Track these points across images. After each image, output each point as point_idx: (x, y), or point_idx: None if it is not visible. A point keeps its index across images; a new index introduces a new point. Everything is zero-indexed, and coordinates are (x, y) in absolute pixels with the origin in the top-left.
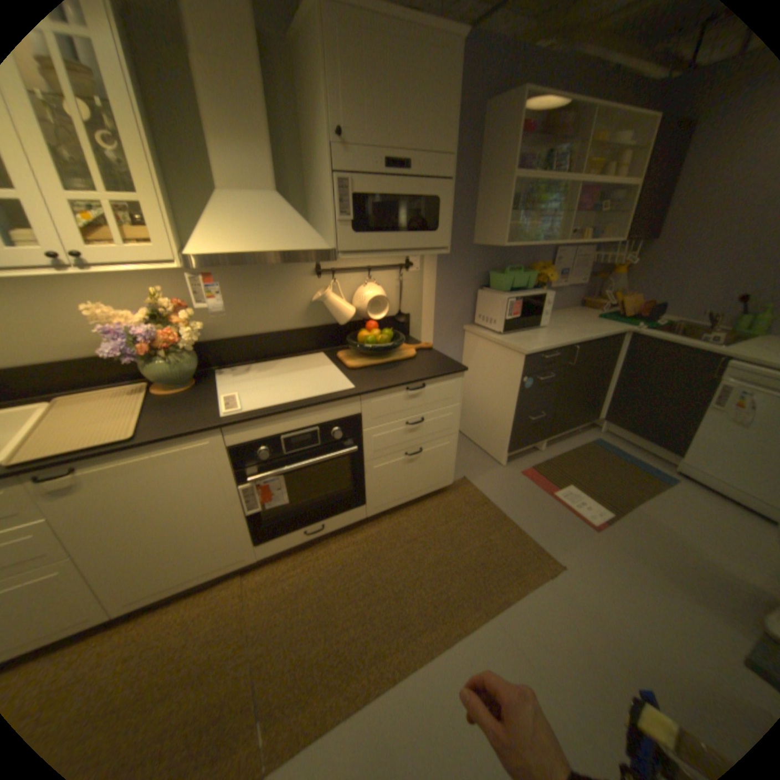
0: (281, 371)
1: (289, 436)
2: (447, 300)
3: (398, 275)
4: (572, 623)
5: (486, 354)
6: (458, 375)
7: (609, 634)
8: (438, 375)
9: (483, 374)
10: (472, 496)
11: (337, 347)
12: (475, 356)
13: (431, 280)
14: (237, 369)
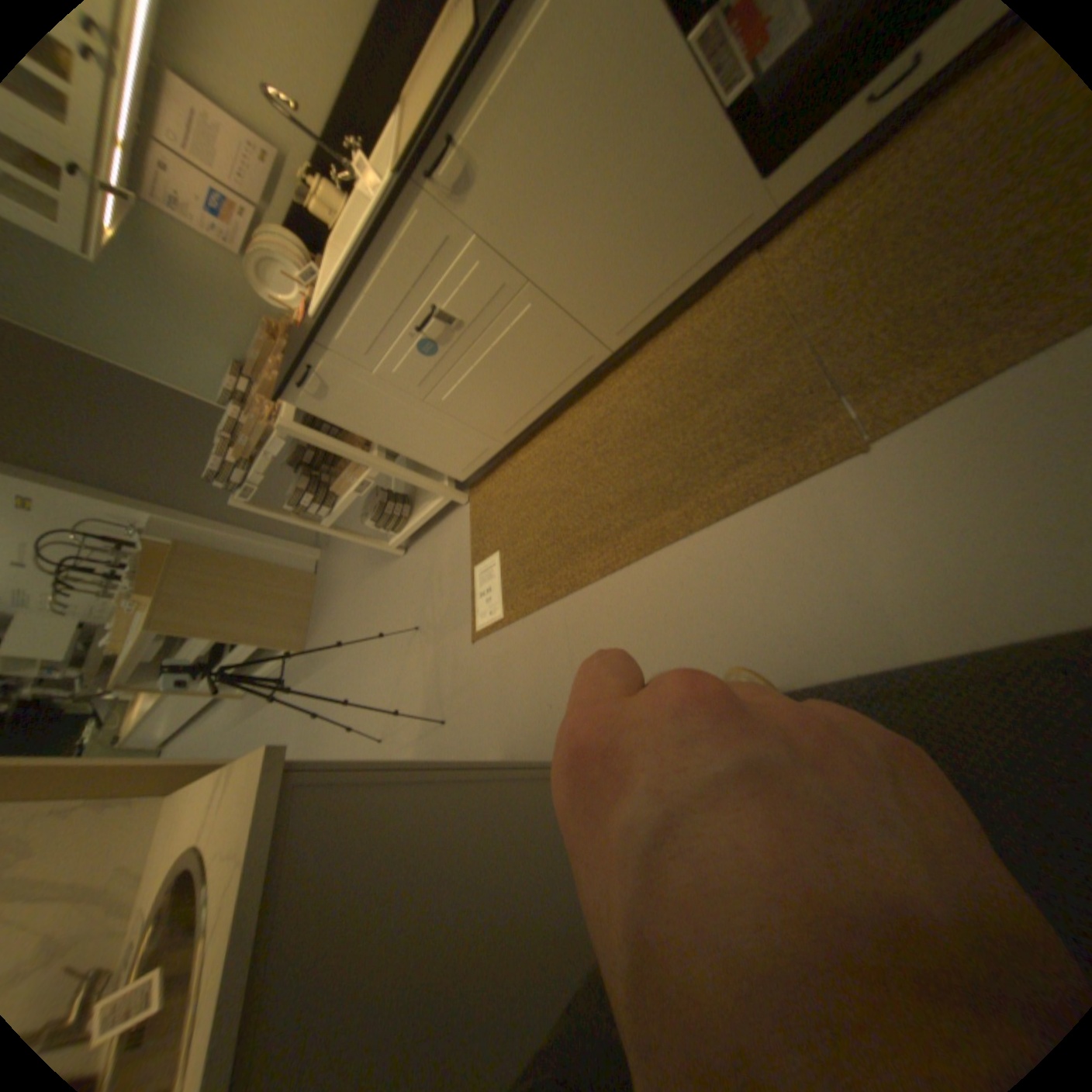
0: None
1: None
2: None
3: None
4: None
5: None
6: None
7: None
8: None
9: None
10: None
11: None
12: None
13: None
14: None
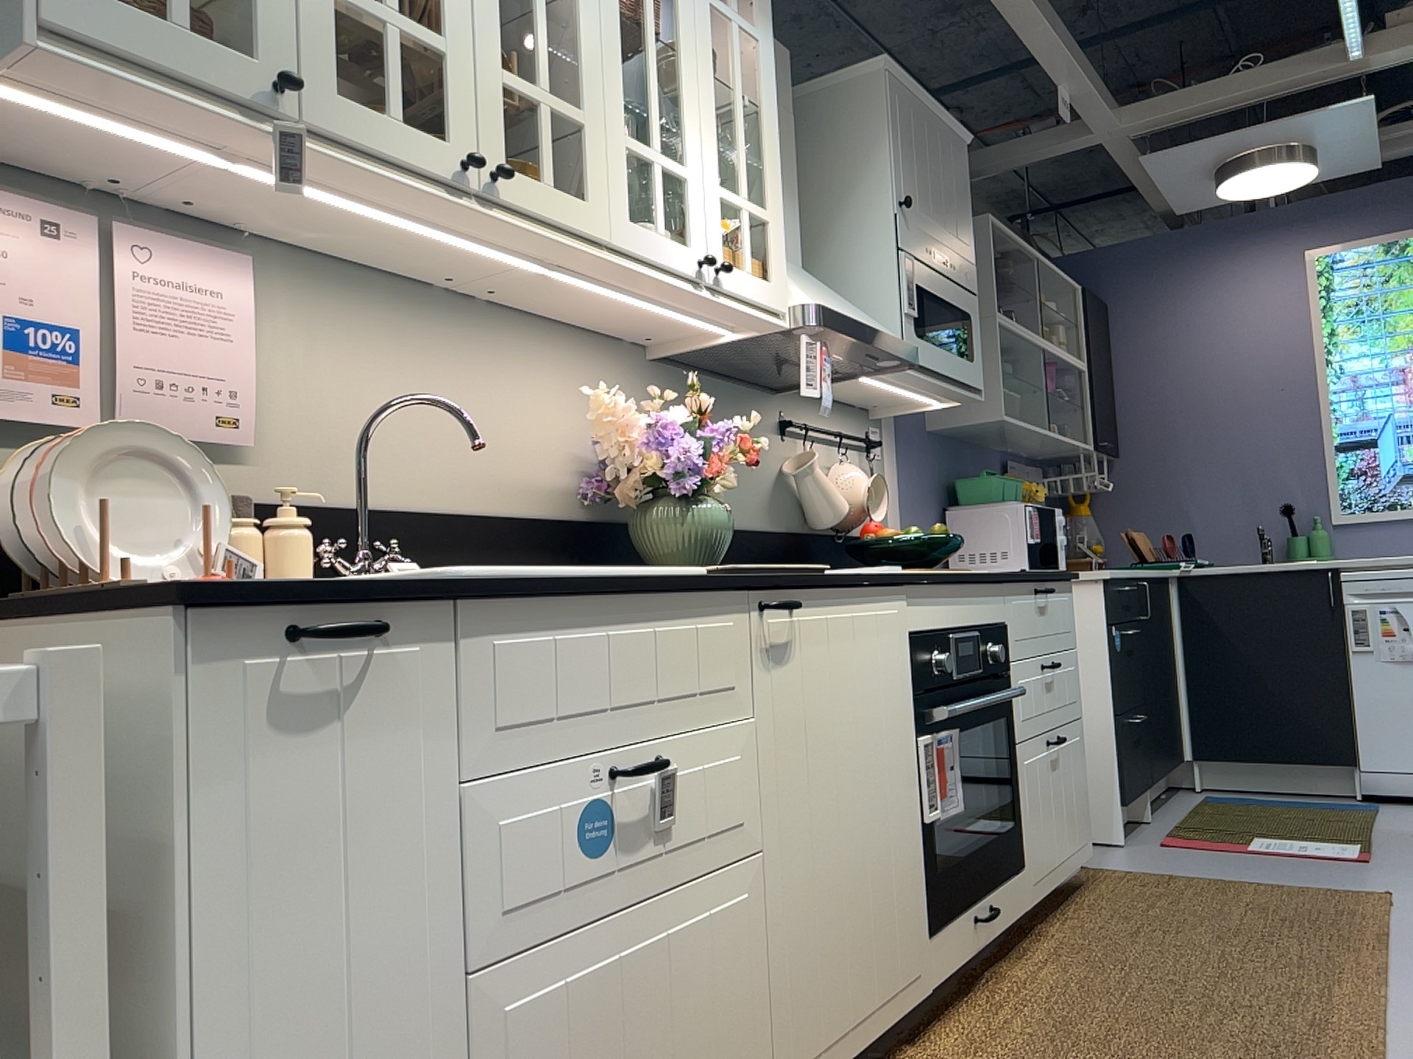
0: None
1: (958, 638)
2: (917, 525)
3: (867, 459)
4: None
5: None
6: (1071, 587)
7: None
8: (1061, 574)
9: None
10: (1137, 876)
11: None
12: None
13: (897, 480)
14: None
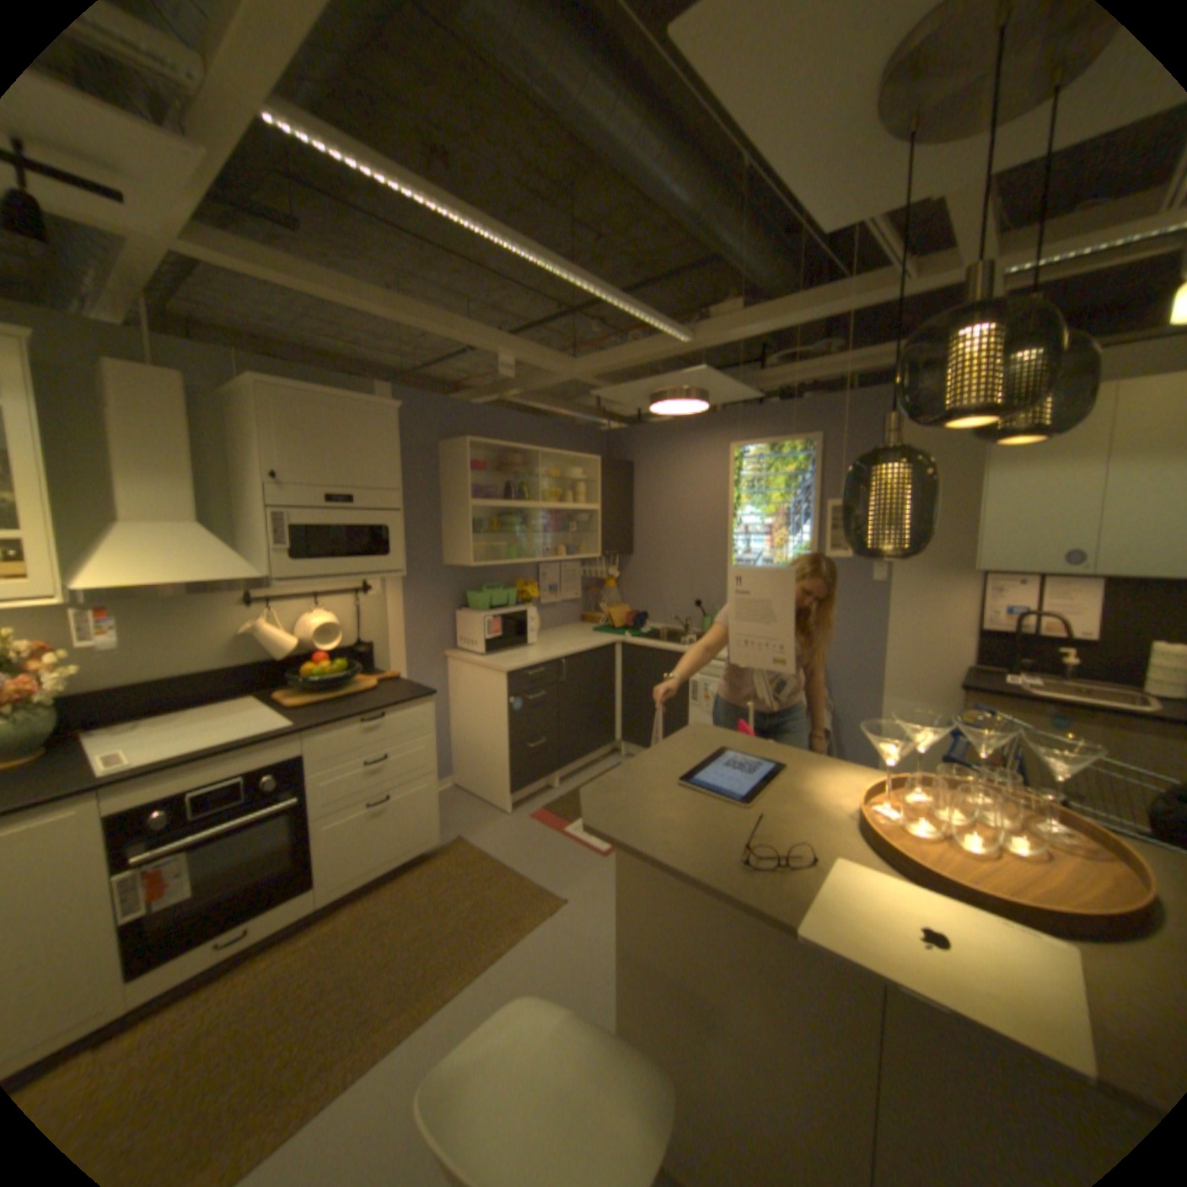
0: (189, 723)
1: (198, 793)
2: (421, 624)
3: (355, 599)
4: (566, 952)
5: (472, 680)
6: (427, 700)
7: (603, 950)
8: (401, 701)
9: (472, 704)
10: (467, 855)
11: (273, 688)
12: (462, 685)
13: (398, 603)
14: (116, 729)
